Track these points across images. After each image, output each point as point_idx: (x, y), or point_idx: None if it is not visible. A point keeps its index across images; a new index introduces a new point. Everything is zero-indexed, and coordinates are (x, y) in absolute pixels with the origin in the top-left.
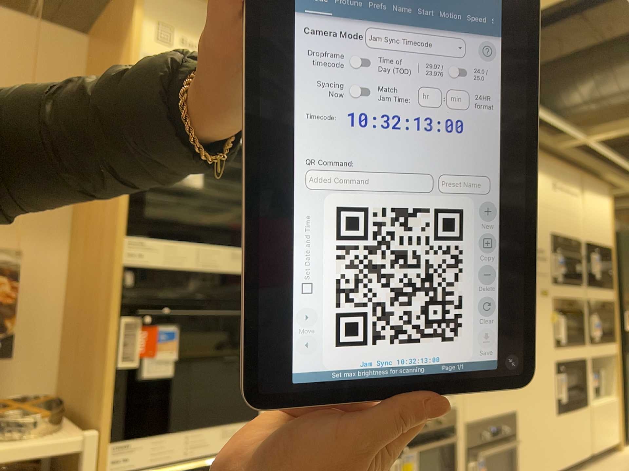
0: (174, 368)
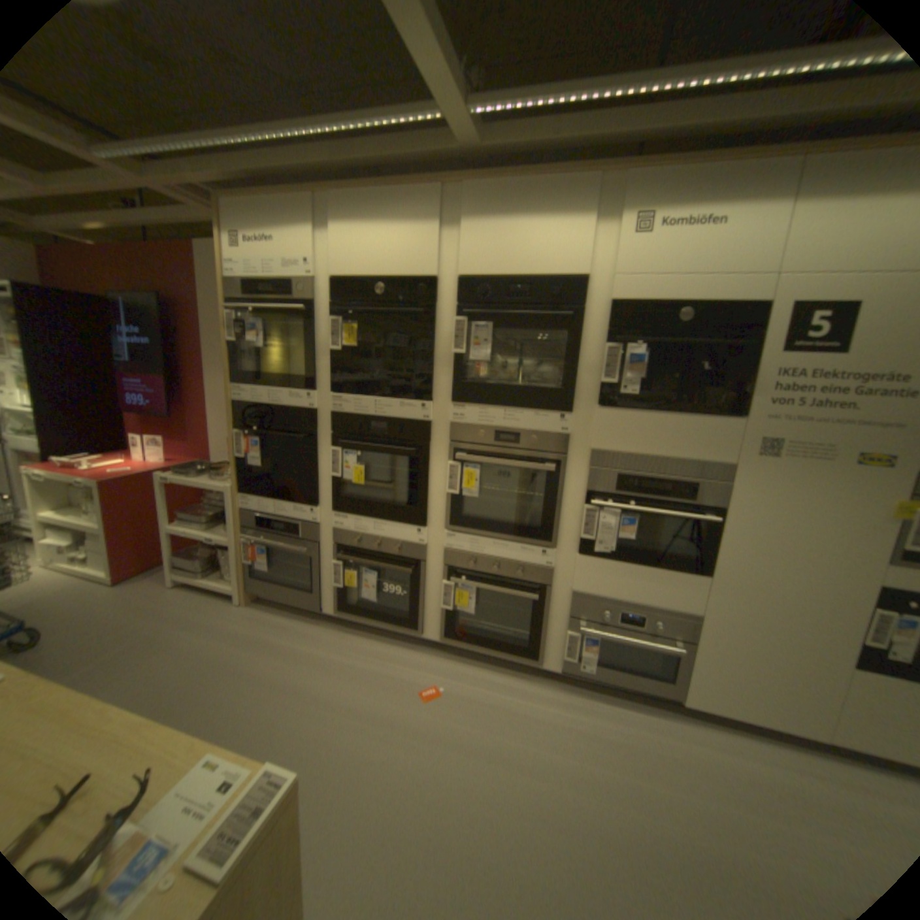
0: (258, 467)
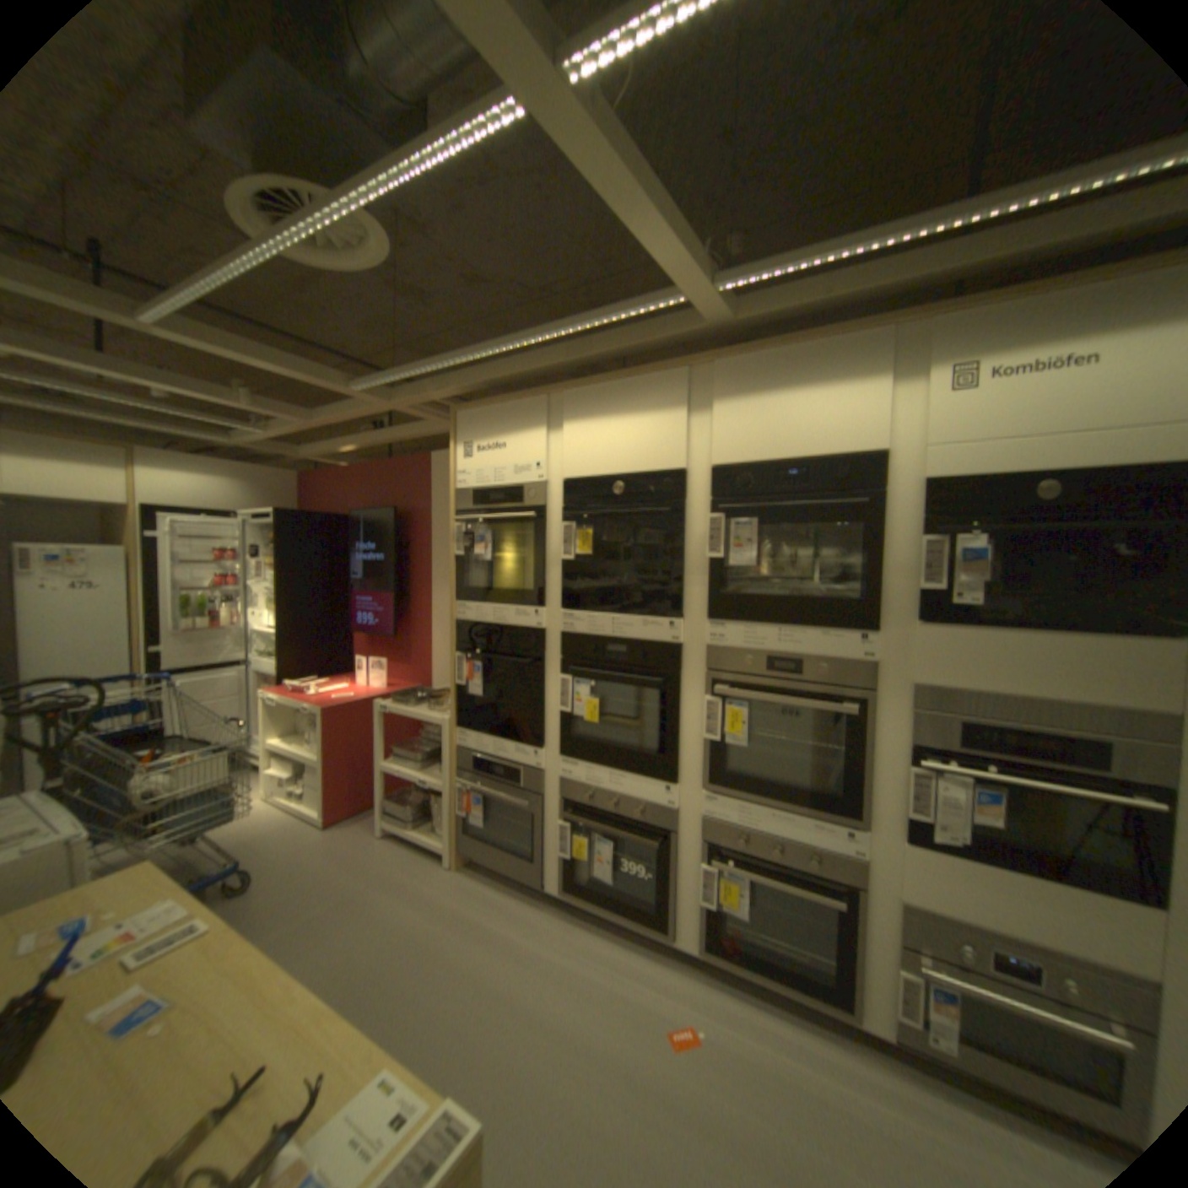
0: (479, 697)
